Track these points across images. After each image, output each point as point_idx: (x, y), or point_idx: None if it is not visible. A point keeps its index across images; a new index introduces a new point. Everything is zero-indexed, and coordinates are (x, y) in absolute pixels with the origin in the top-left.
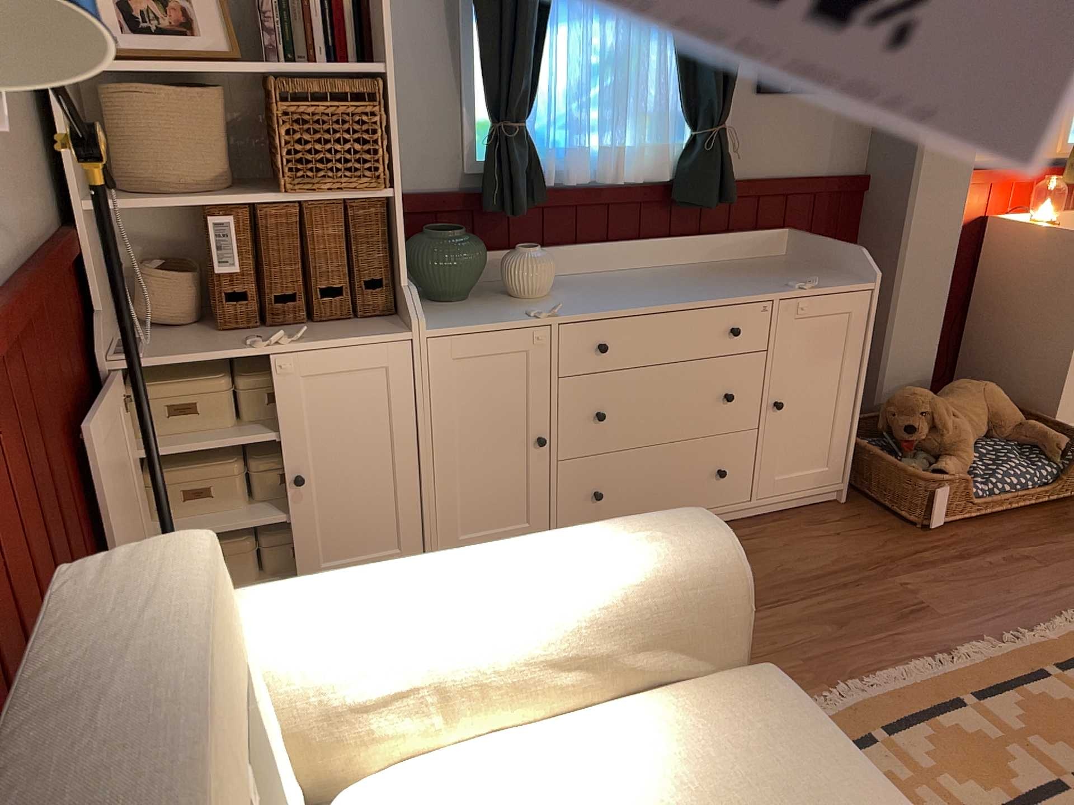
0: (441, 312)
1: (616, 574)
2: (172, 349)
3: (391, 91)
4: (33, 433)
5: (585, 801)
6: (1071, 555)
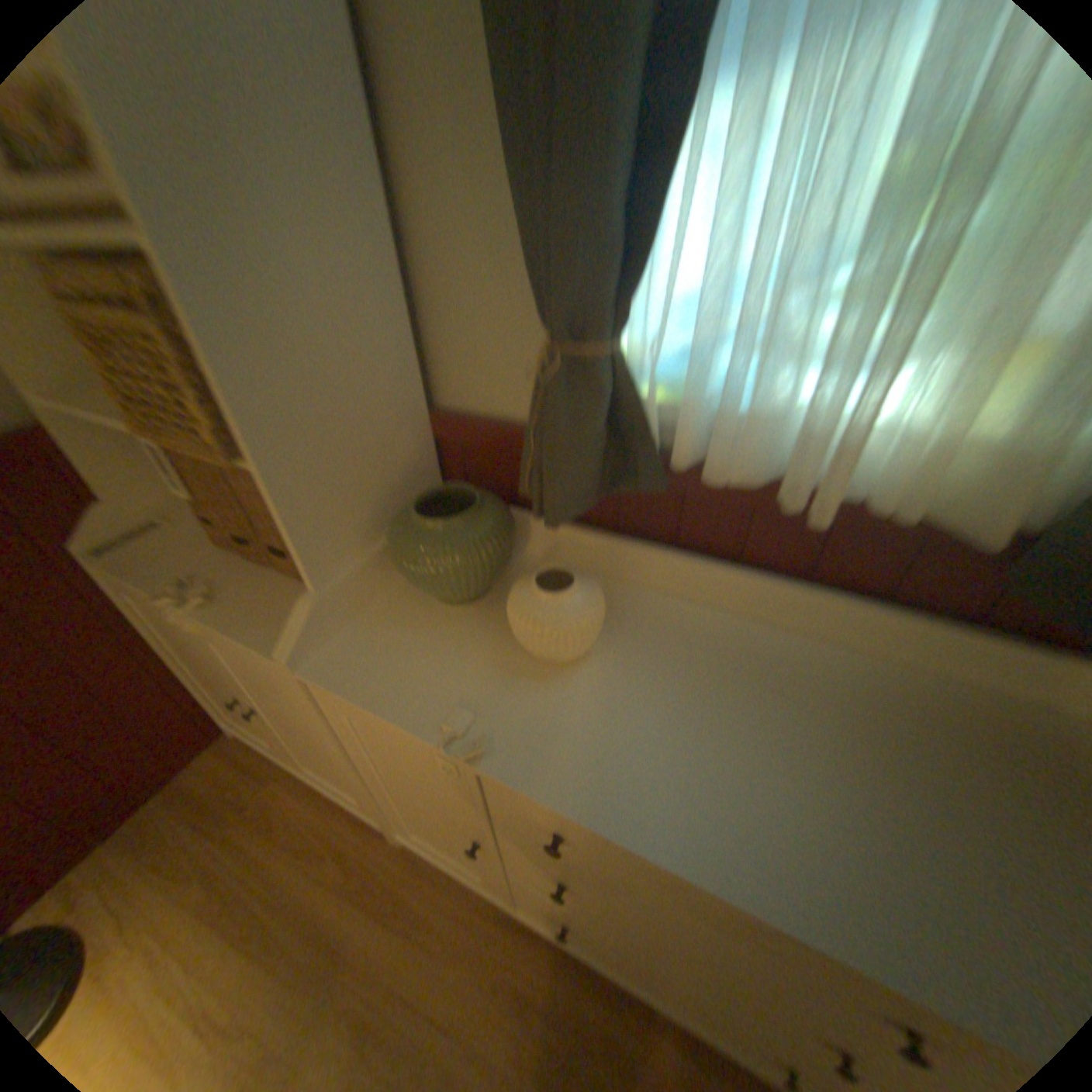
0: (390, 626)
1: None
2: (139, 556)
3: (174, 281)
4: None
5: None
6: None
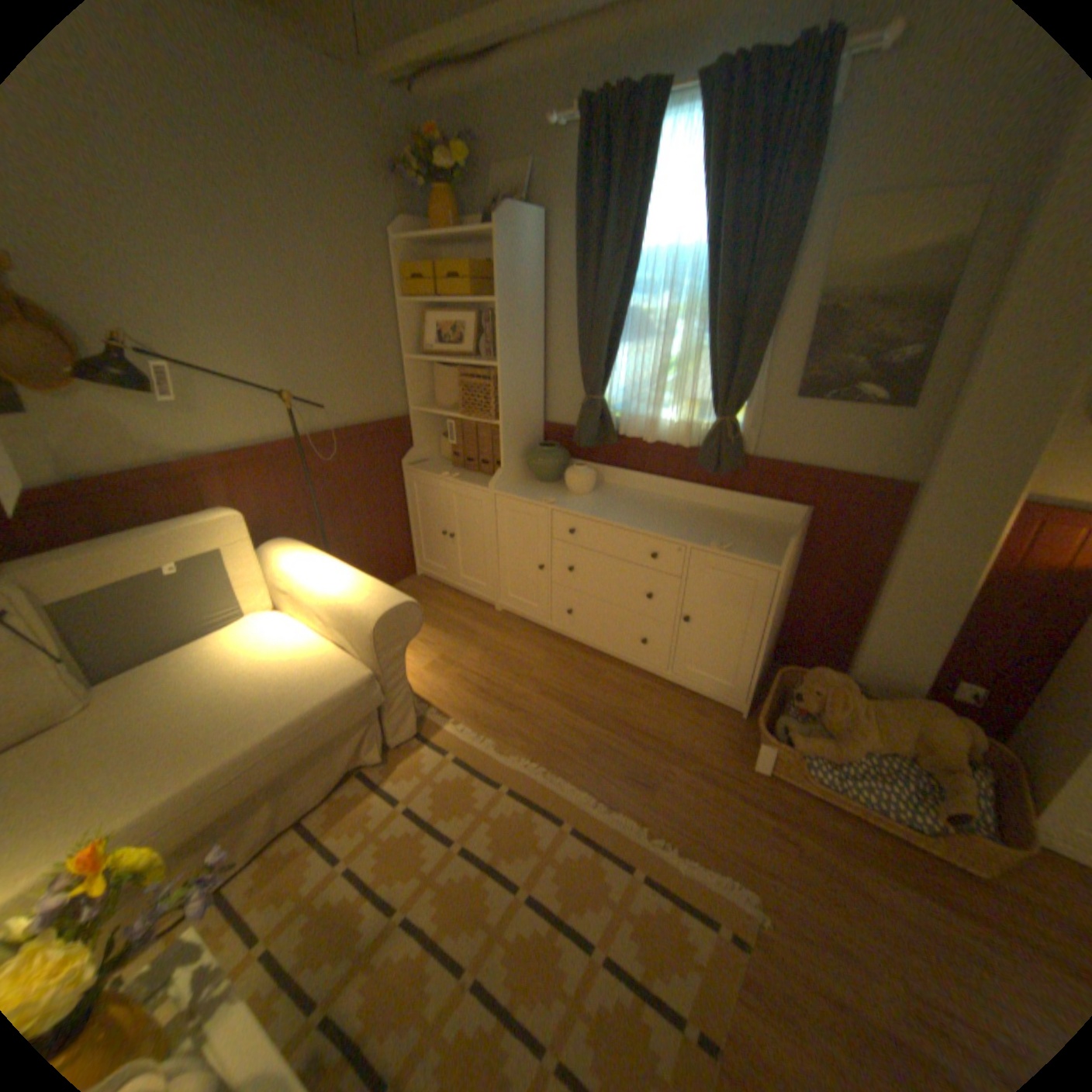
0: (523, 486)
1: (344, 598)
2: (427, 468)
3: (500, 377)
4: (320, 479)
5: (274, 652)
6: (842, 882)
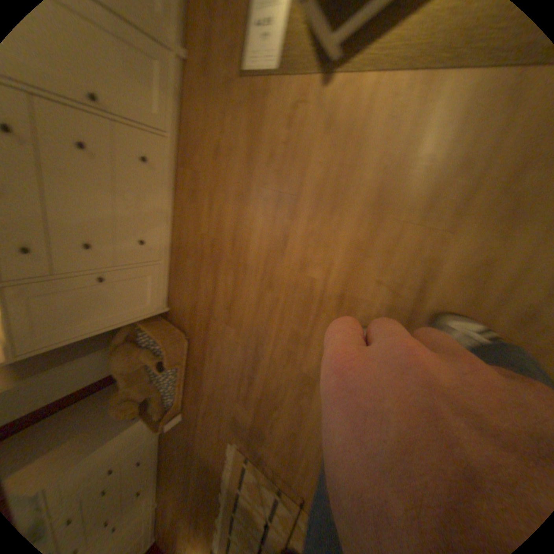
0: None
1: None
2: None
3: None
4: None
5: None
6: (206, 400)
